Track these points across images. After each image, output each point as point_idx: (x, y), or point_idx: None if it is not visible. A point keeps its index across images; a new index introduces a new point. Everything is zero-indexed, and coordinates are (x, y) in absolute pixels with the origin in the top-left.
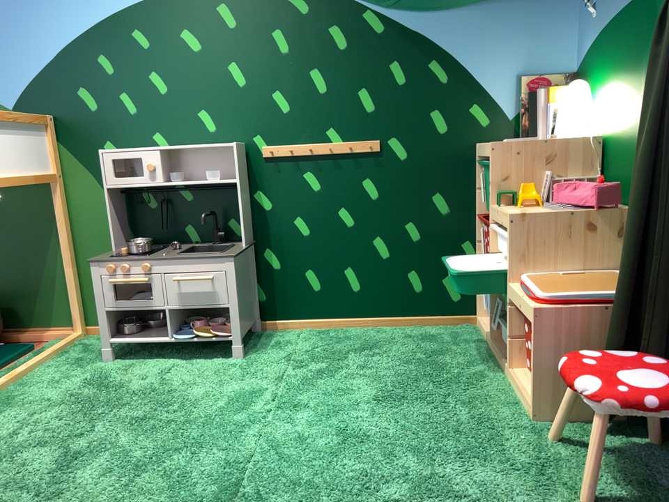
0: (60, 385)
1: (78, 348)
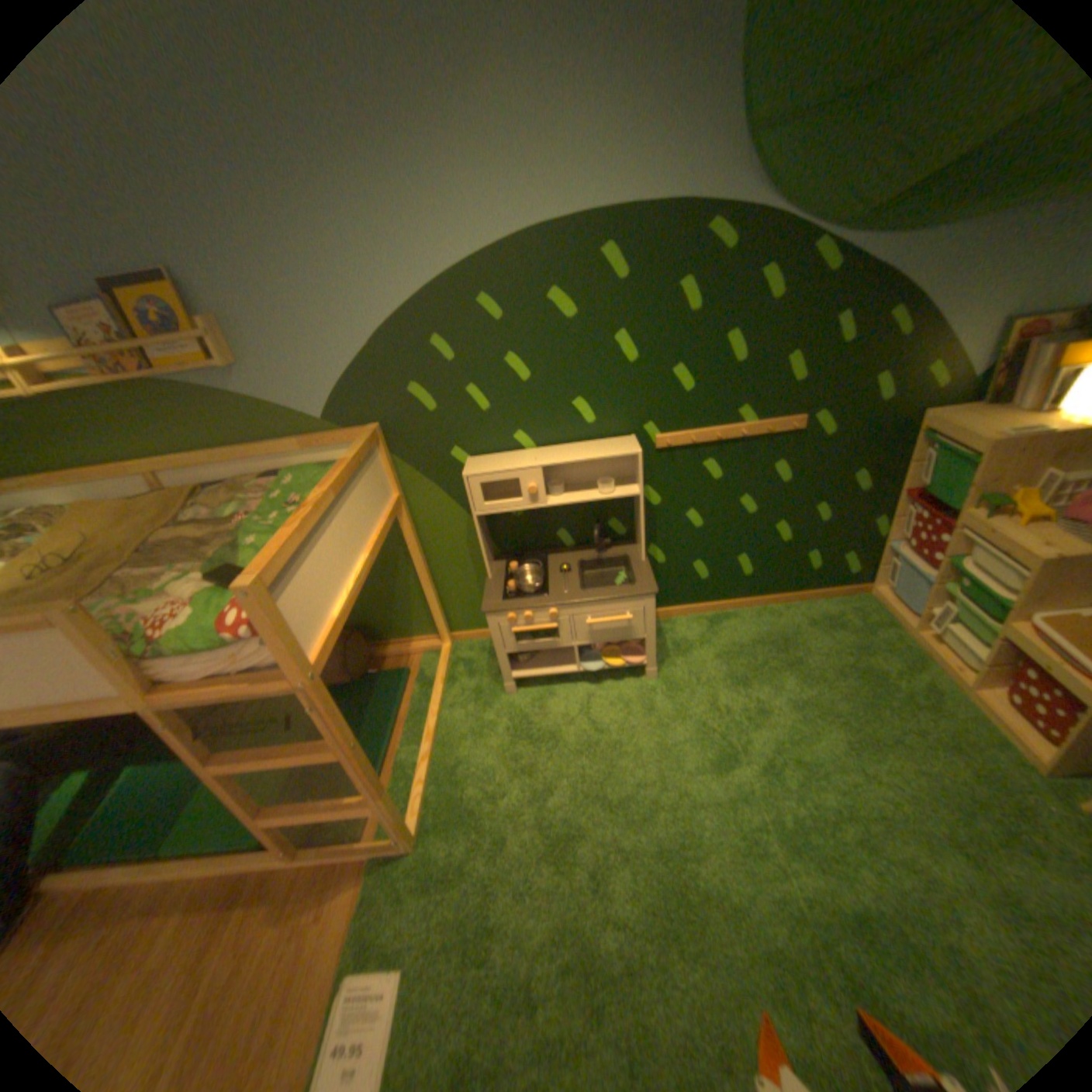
0: (488, 742)
1: (461, 670)
